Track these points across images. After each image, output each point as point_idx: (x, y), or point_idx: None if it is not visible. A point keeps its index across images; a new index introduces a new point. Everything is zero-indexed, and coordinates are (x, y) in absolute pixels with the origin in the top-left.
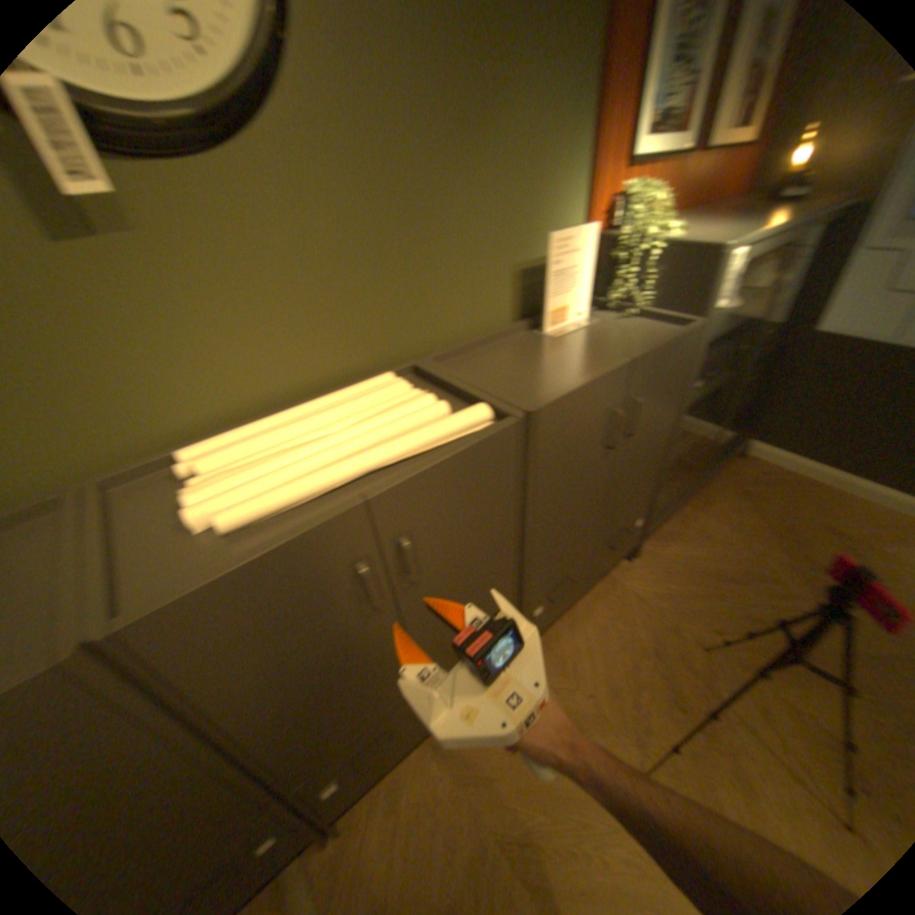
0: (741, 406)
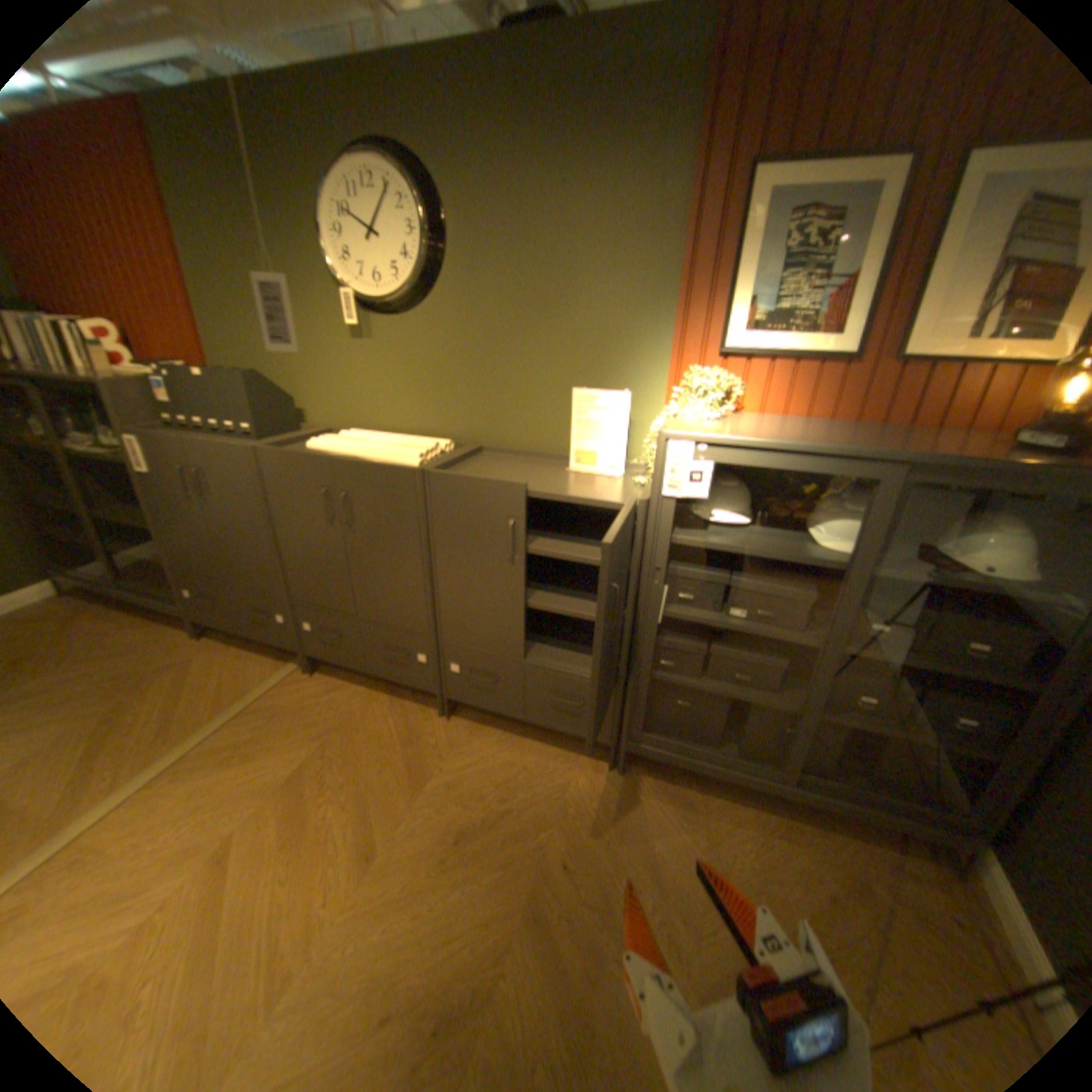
0: (901, 739)
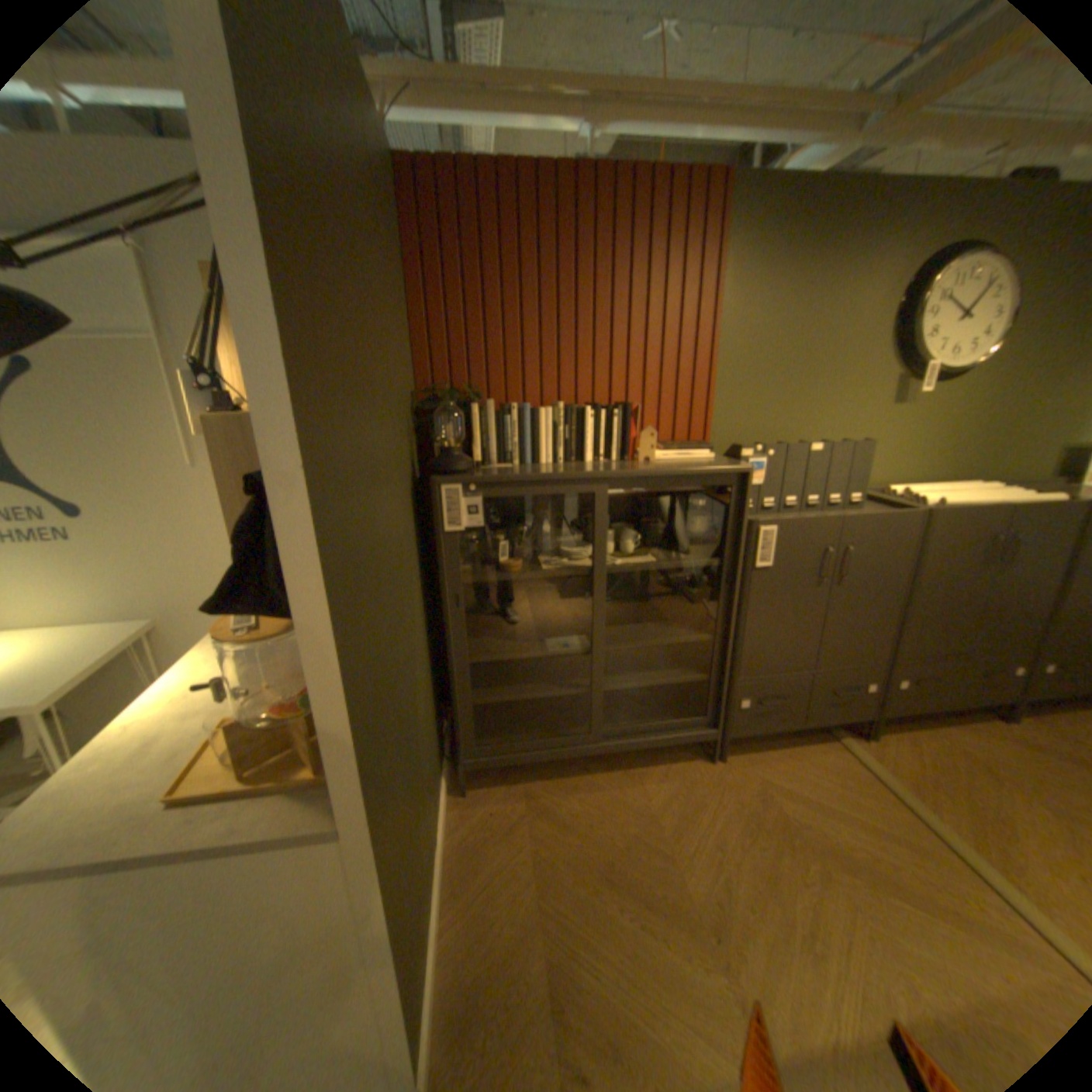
0: None
